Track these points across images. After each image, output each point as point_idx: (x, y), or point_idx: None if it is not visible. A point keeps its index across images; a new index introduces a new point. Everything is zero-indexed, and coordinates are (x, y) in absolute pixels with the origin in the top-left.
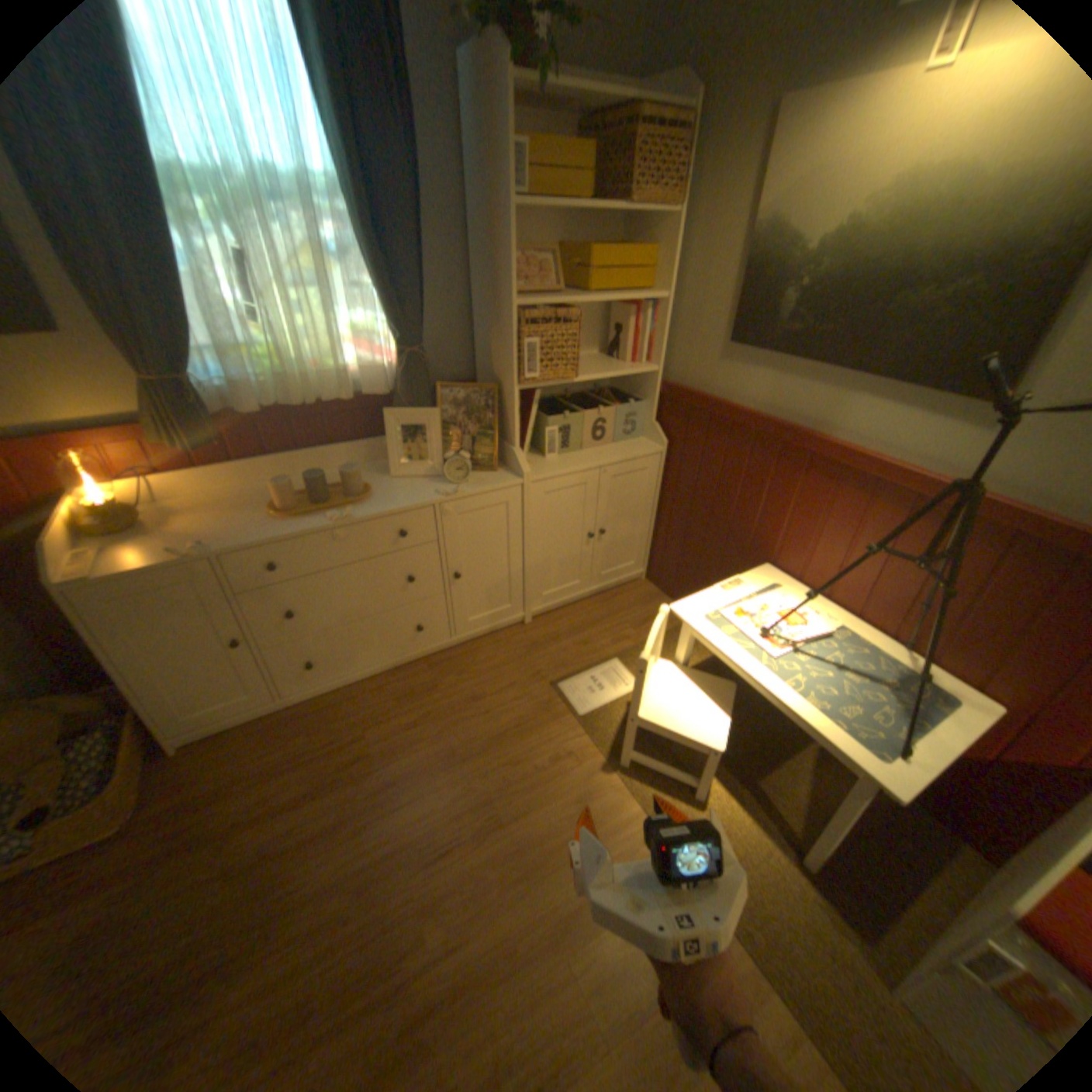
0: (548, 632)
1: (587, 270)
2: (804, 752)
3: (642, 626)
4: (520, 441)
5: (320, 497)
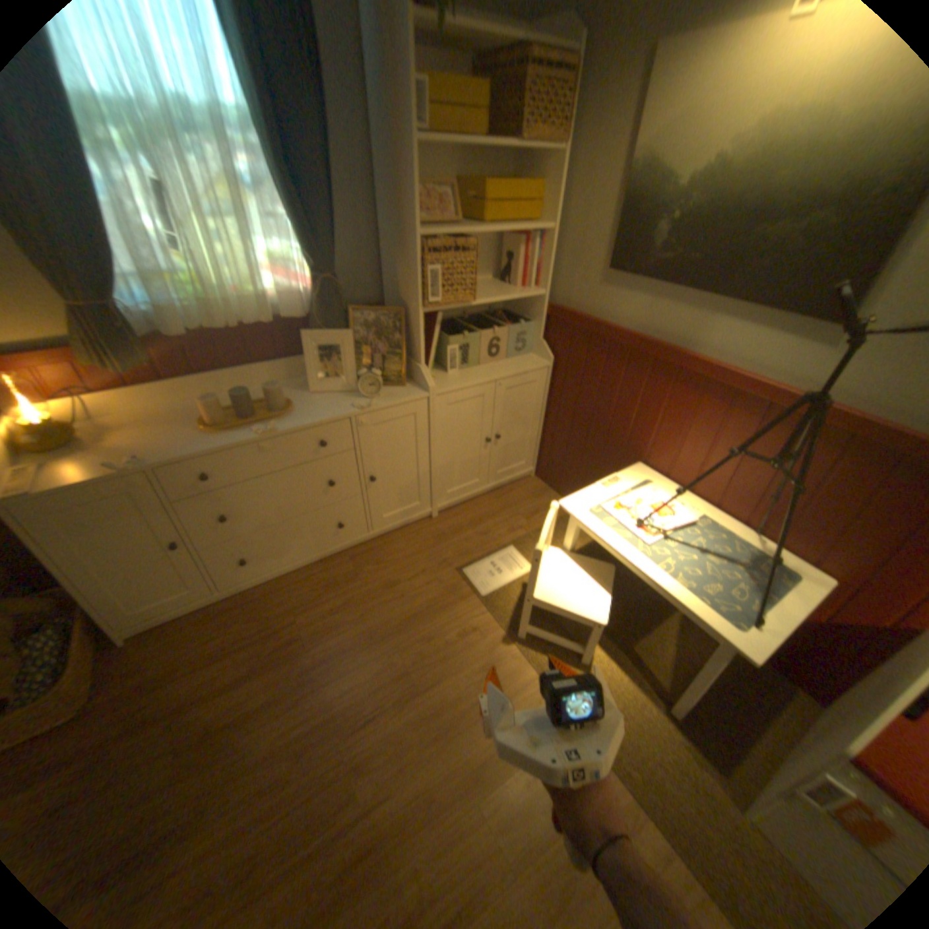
0: (452, 523)
1: (483, 202)
2: (669, 619)
3: (533, 516)
4: (425, 358)
5: (246, 411)
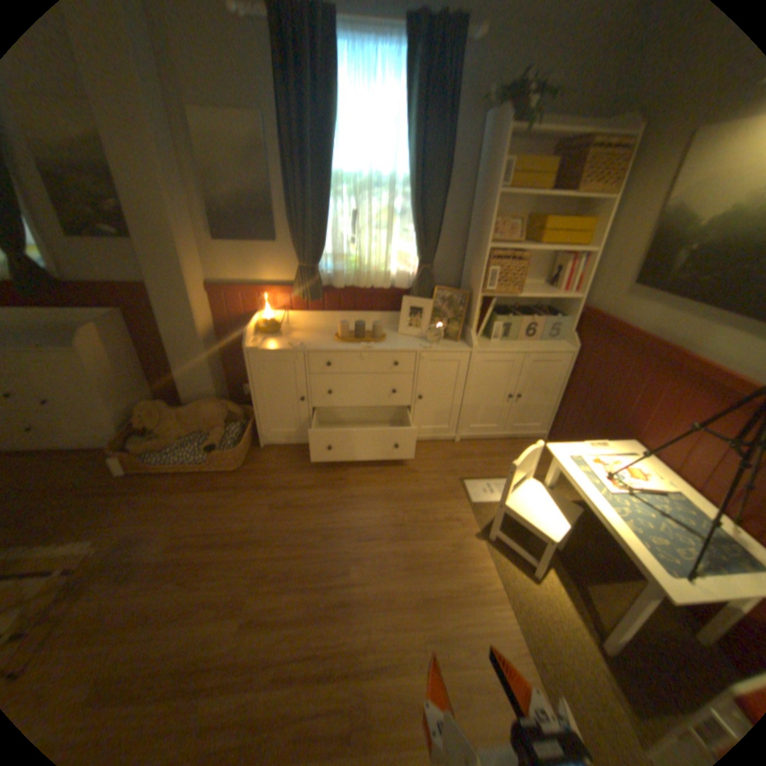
0: (468, 451)
1: (542, 231)
2: (634, 584)
3: None
4: (476, 327)
5: (360, 336)
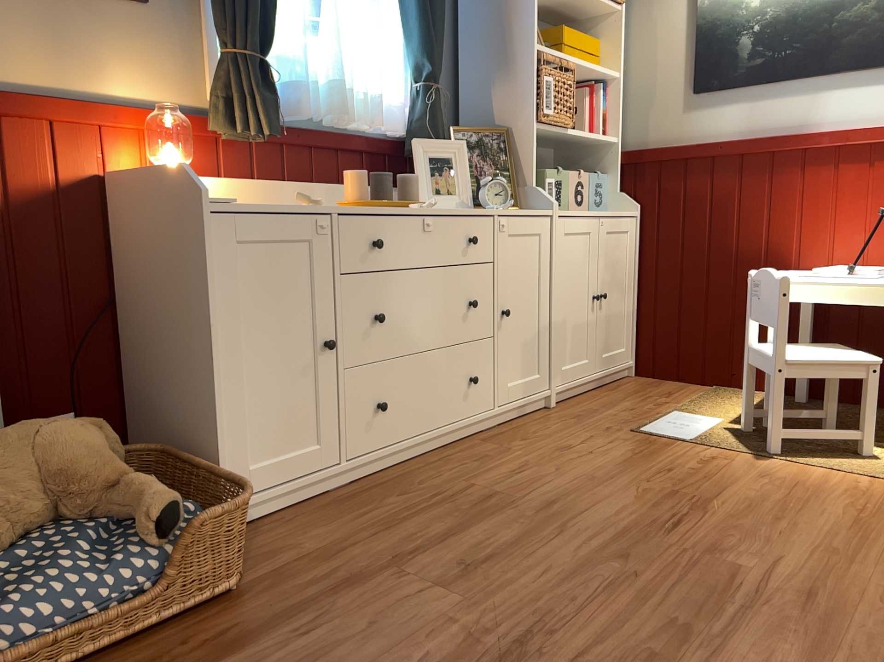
0: (582, 408)
1: (561, 45)
2: None
3: (671, 395)
4: (534, 181)
5: (388, 197)
